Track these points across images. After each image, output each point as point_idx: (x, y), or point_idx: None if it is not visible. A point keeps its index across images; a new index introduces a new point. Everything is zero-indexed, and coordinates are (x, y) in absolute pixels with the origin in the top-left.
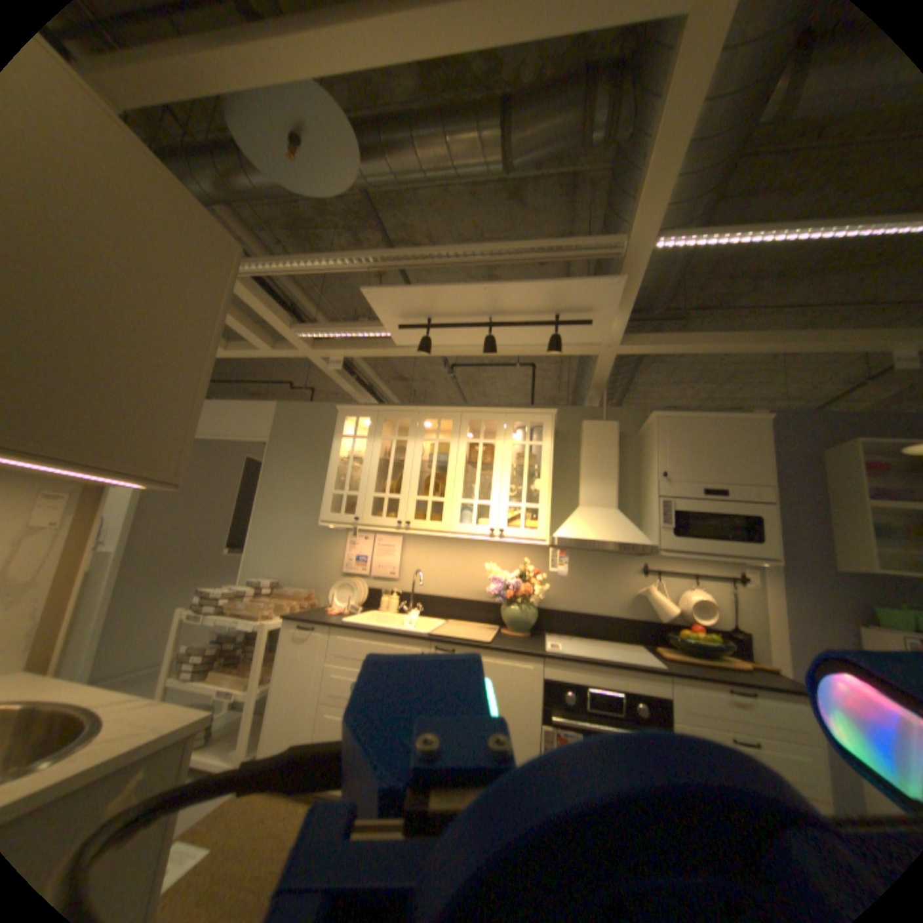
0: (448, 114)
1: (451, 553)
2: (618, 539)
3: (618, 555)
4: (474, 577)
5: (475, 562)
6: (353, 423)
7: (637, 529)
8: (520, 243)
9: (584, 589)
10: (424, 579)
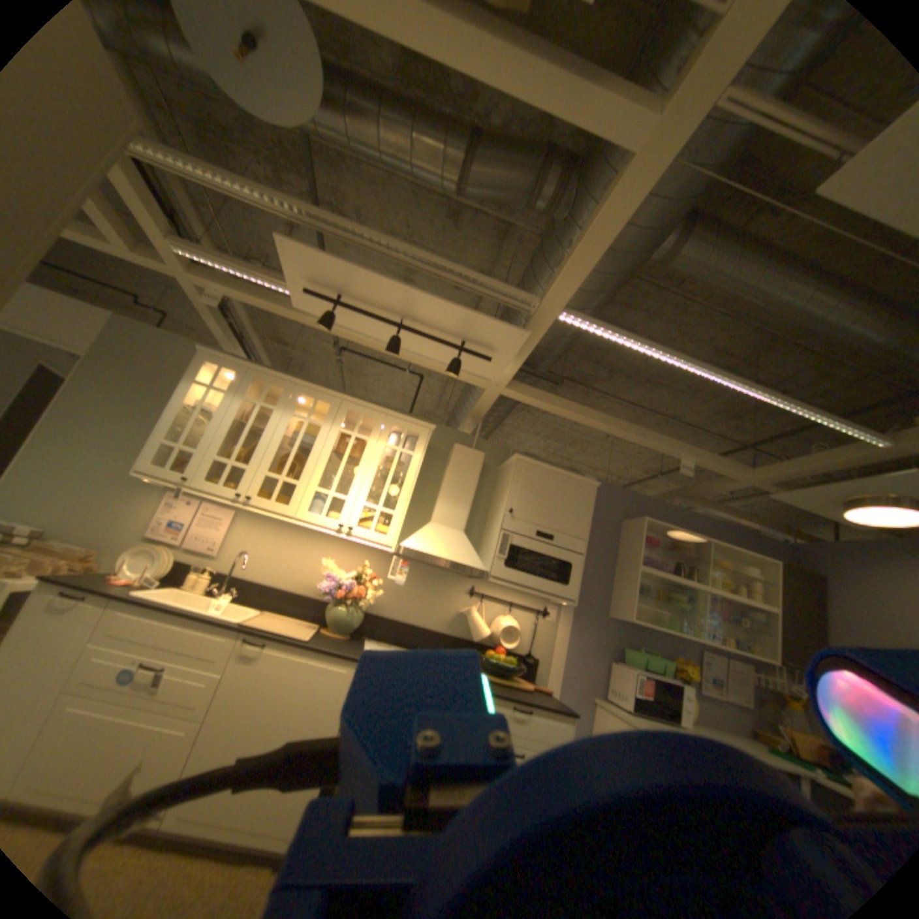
0: (422, 115)
1: (288, 541)
2: (457, 561)
3: (451, 575)
4: (305, 571)
5: (311, 556)
6: (211, 372)
7: (474, 555)
8: (451, 265)
9: (413, 601)
10: (248, 563)
